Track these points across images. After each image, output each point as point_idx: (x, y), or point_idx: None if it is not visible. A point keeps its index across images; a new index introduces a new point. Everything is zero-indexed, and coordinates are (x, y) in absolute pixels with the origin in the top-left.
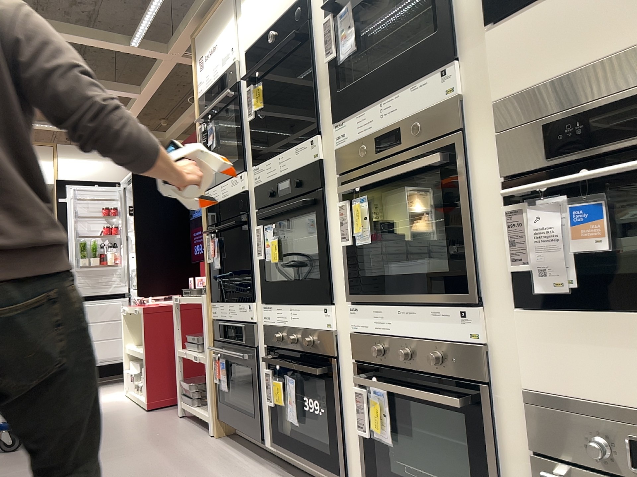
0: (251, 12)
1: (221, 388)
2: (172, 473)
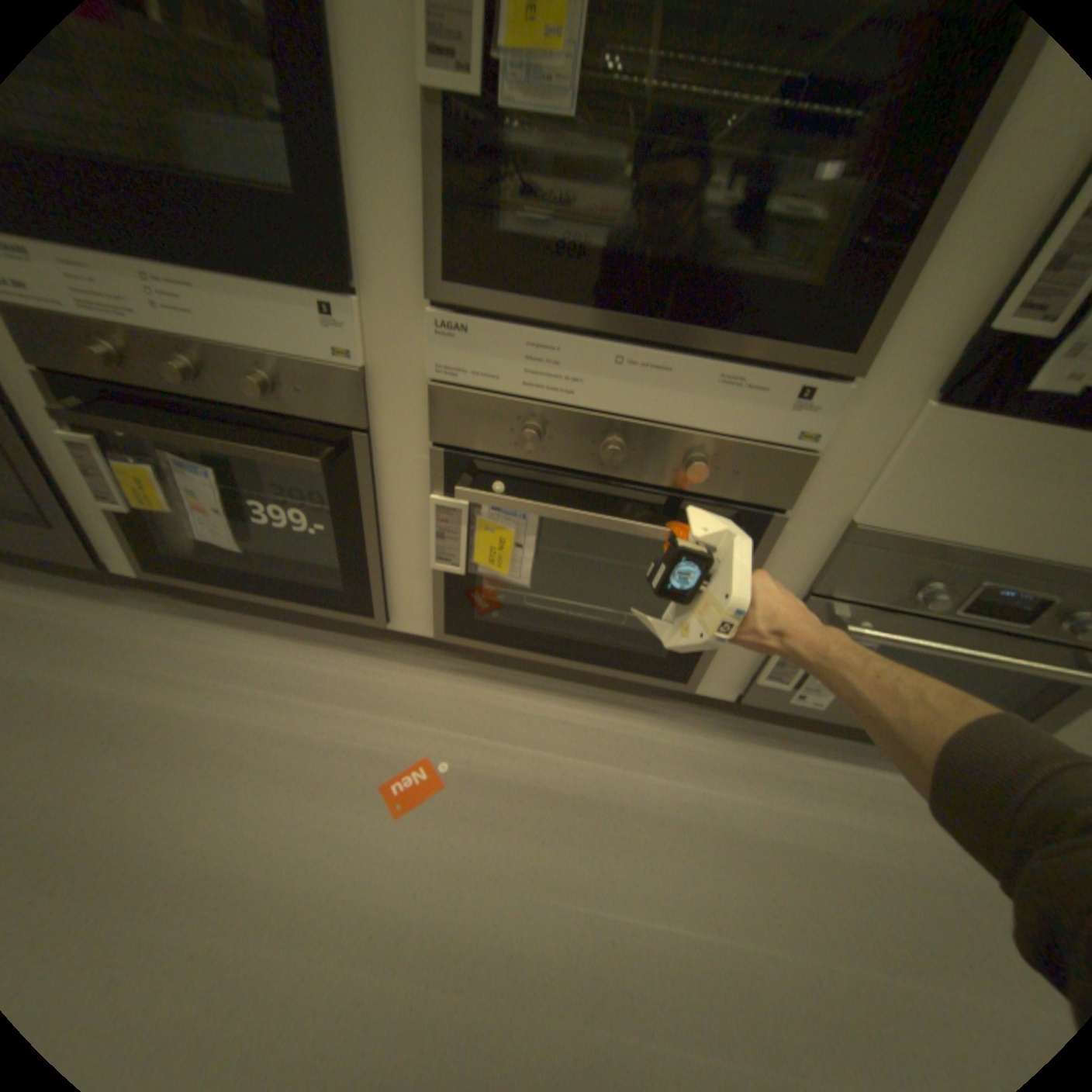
0: None
1: None
2: None
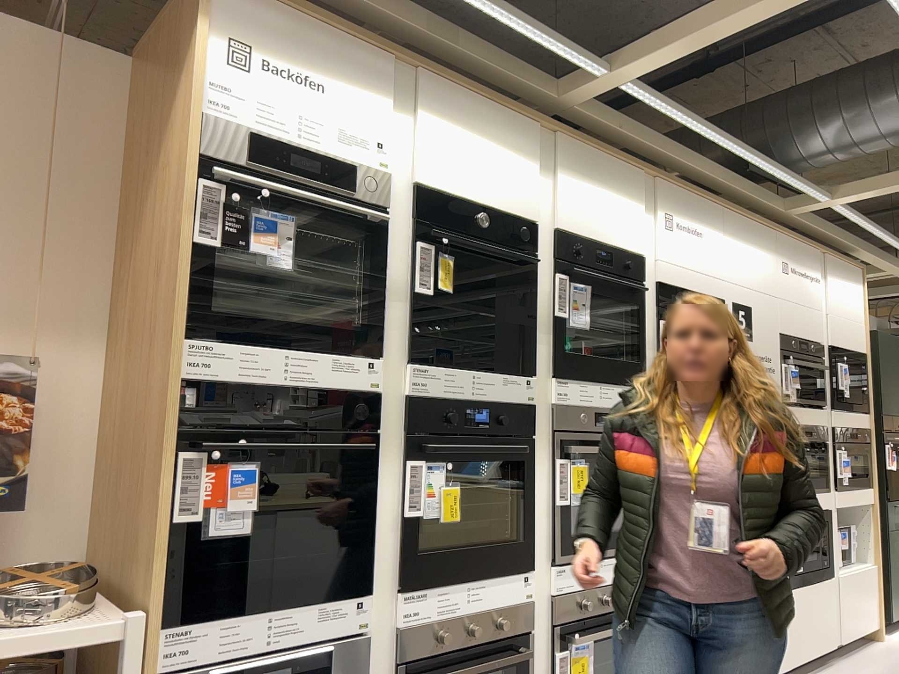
0: (445, 153)
1: None
2: None
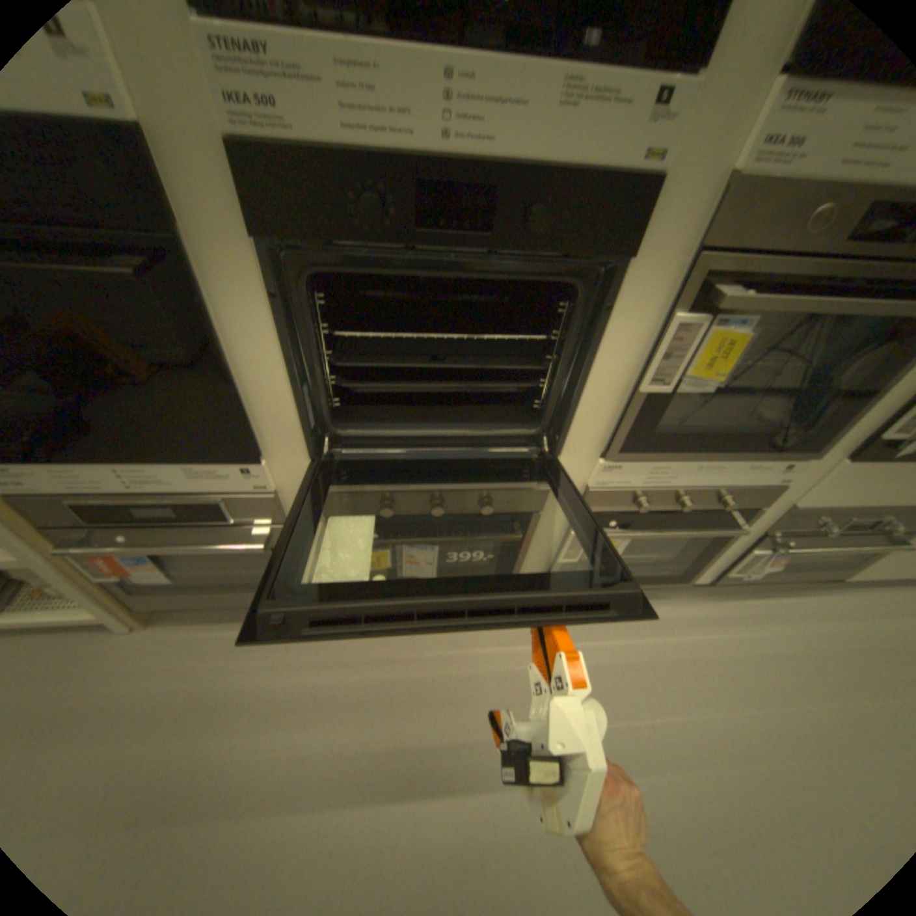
0: None
1: (119, 577)
2: (204, 747)
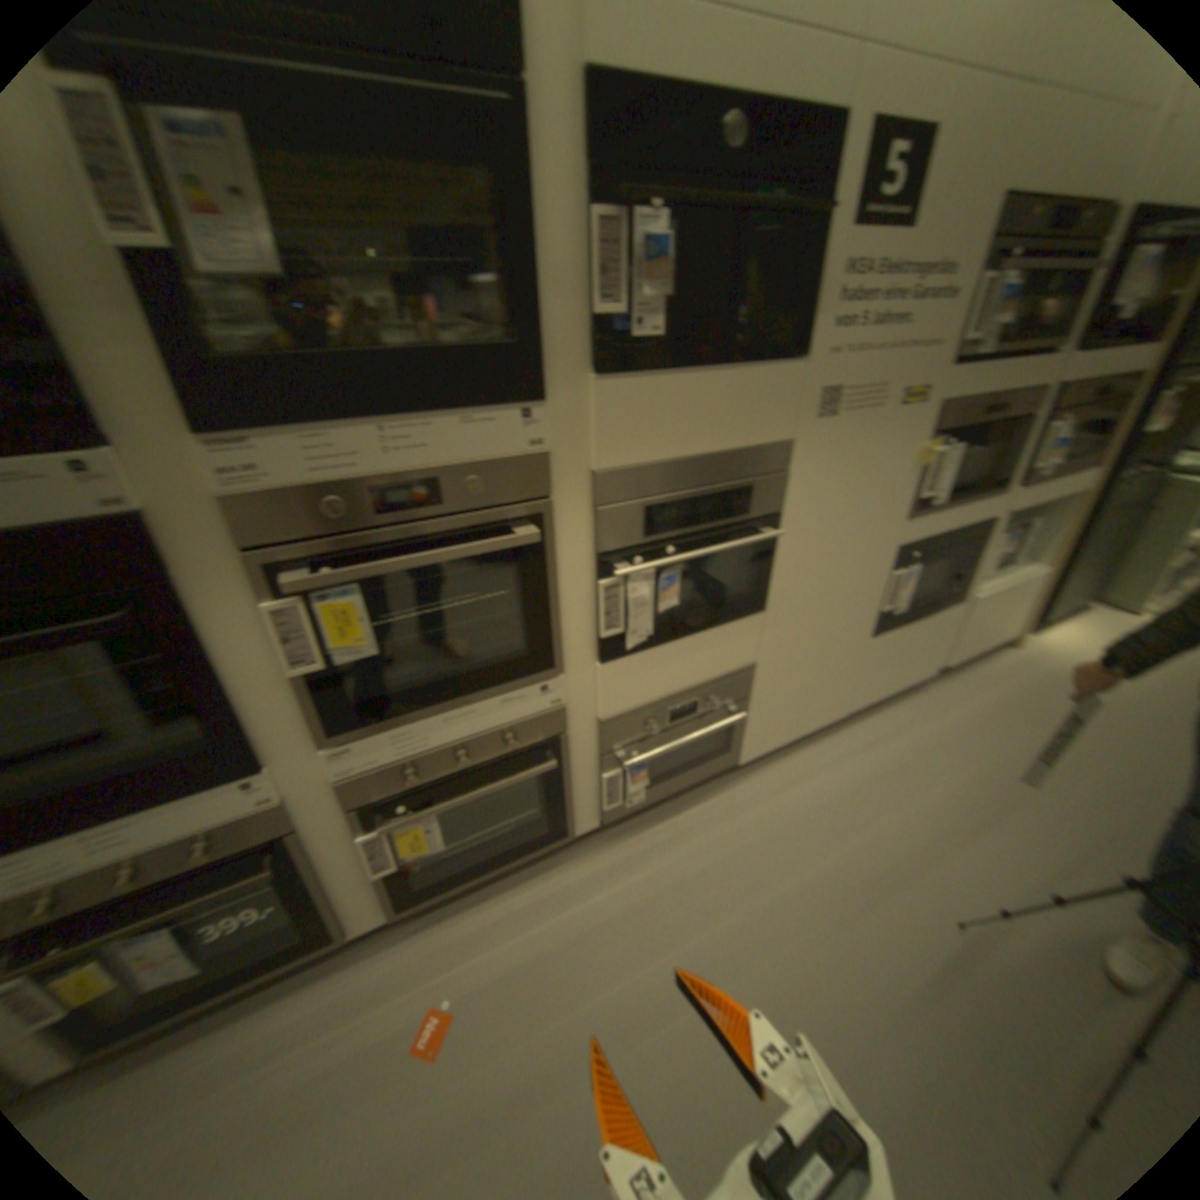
0: None
1: None
2: None
